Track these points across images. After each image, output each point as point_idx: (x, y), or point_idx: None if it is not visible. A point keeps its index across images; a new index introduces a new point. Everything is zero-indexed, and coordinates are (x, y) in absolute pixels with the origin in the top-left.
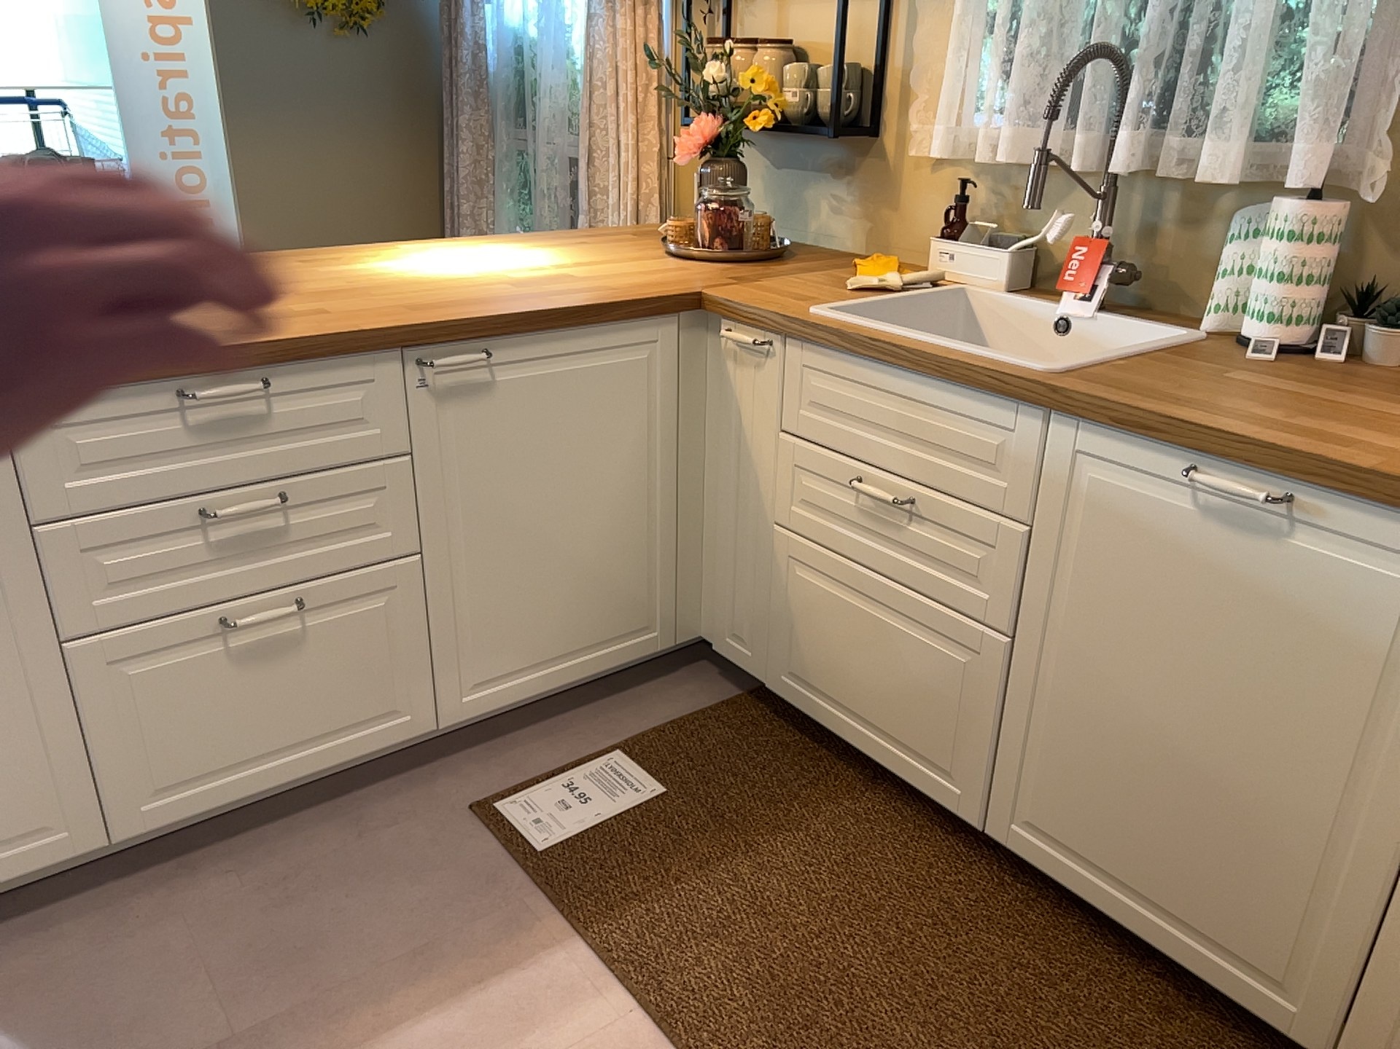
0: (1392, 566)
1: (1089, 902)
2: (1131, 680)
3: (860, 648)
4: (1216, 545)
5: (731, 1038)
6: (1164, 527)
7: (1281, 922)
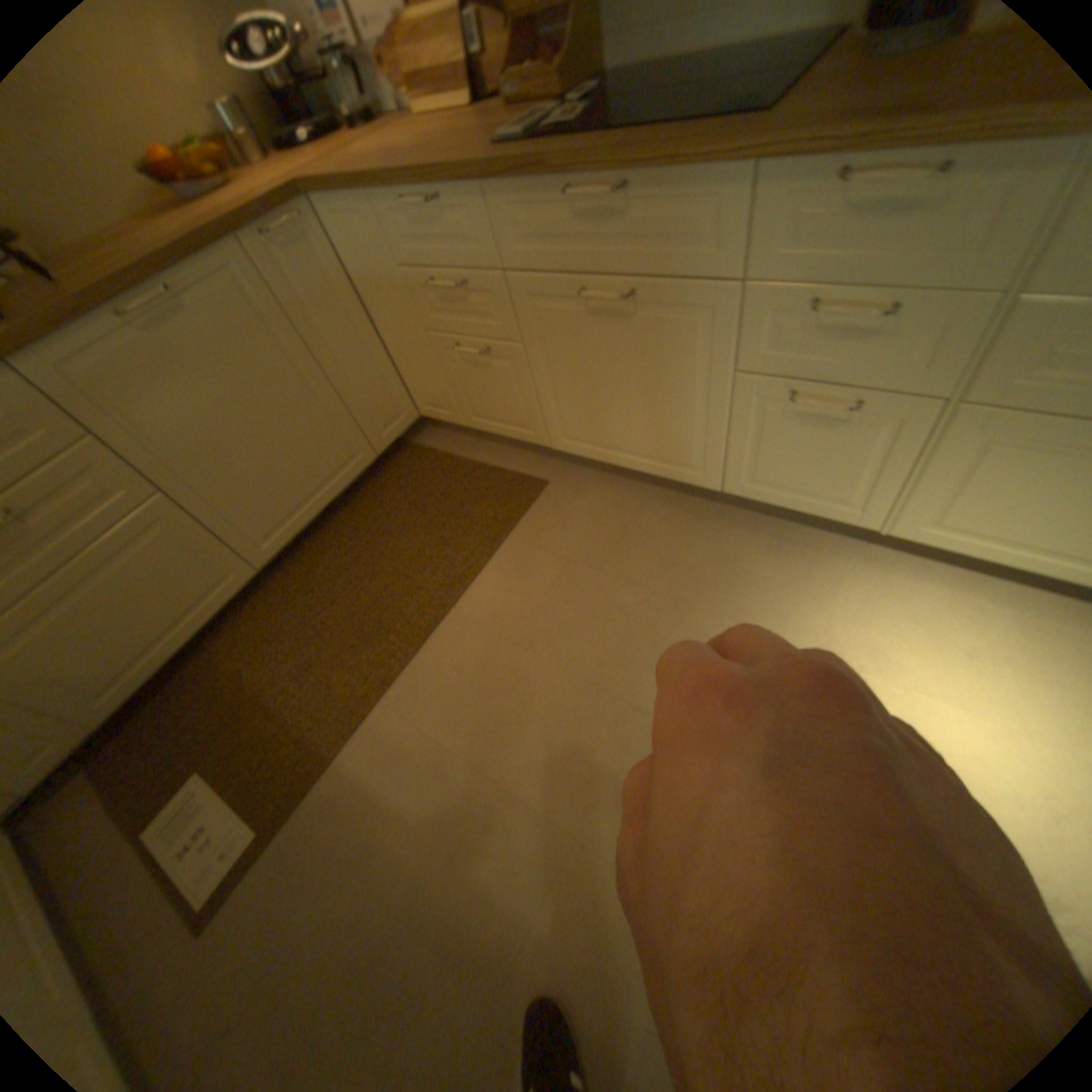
0: (218, 277)
1: (305, 524)
2: (215, 432)
3: (106, 615)
4: (167, 336)
5: (389, 650)
6: (140, 352)
7: (333, 437)
